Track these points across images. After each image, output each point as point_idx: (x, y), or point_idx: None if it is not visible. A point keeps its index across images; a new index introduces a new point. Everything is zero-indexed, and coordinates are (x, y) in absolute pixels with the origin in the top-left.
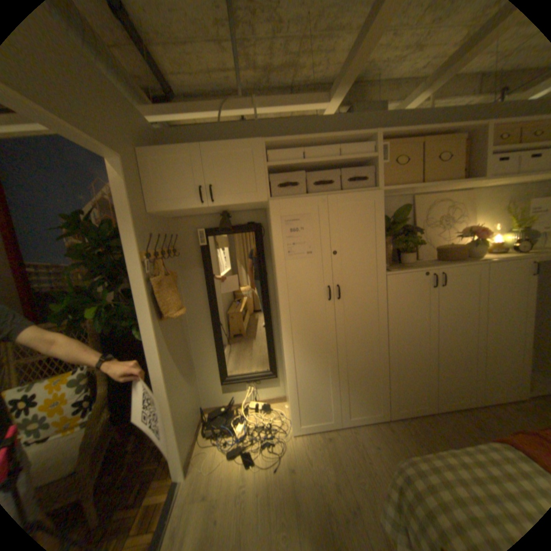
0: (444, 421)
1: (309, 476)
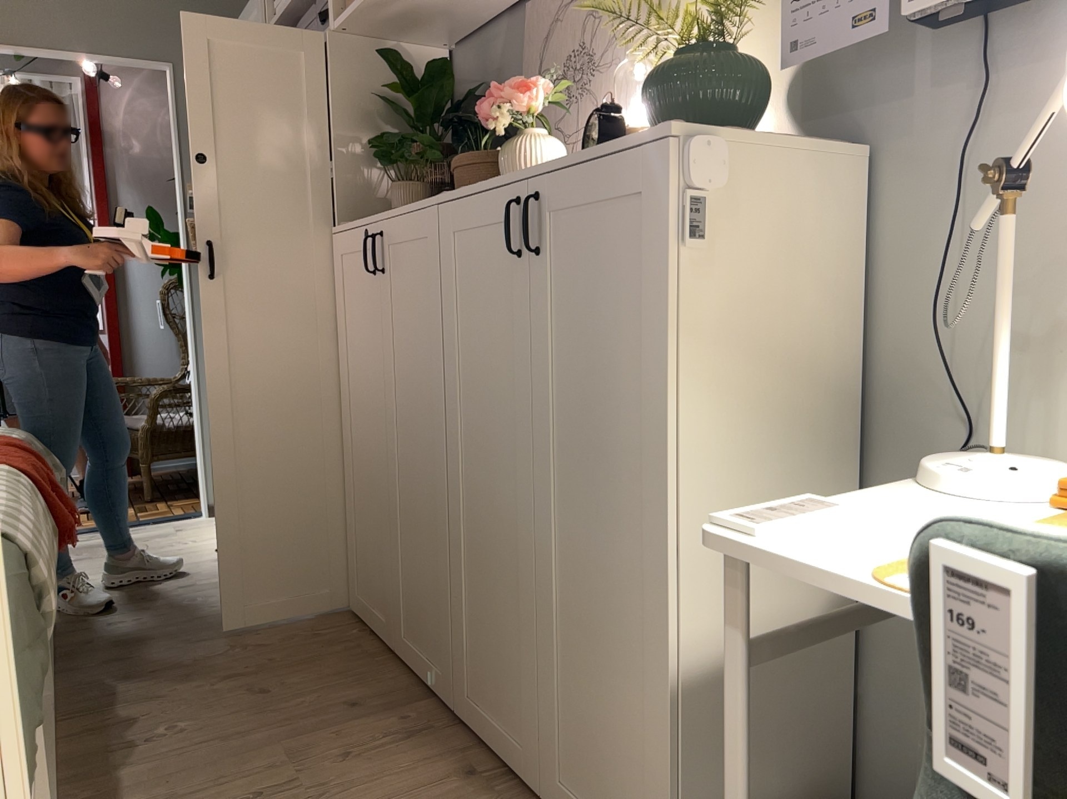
0: (374, 667)
1: (210, 570)
